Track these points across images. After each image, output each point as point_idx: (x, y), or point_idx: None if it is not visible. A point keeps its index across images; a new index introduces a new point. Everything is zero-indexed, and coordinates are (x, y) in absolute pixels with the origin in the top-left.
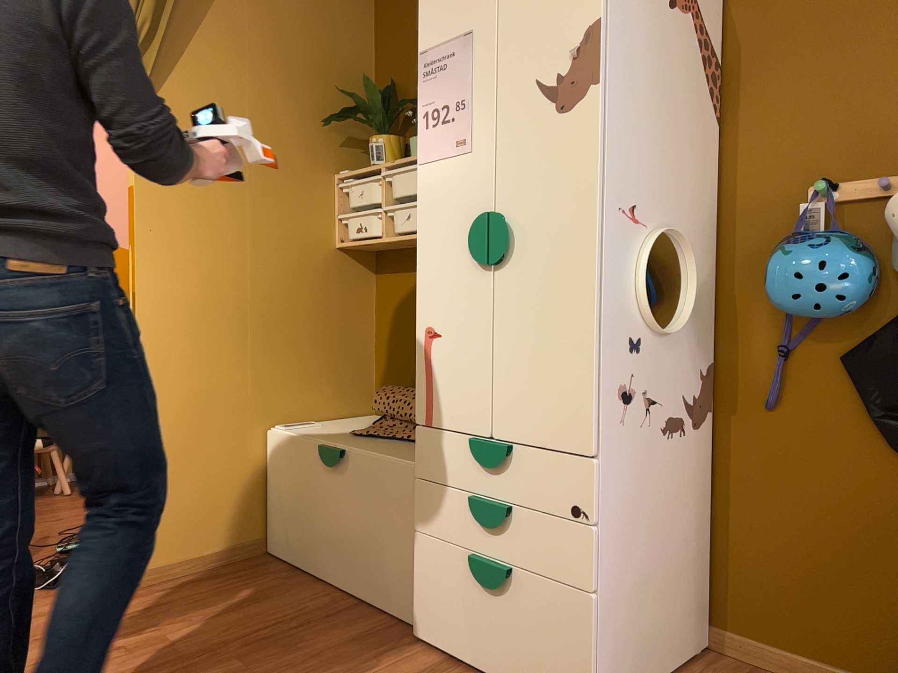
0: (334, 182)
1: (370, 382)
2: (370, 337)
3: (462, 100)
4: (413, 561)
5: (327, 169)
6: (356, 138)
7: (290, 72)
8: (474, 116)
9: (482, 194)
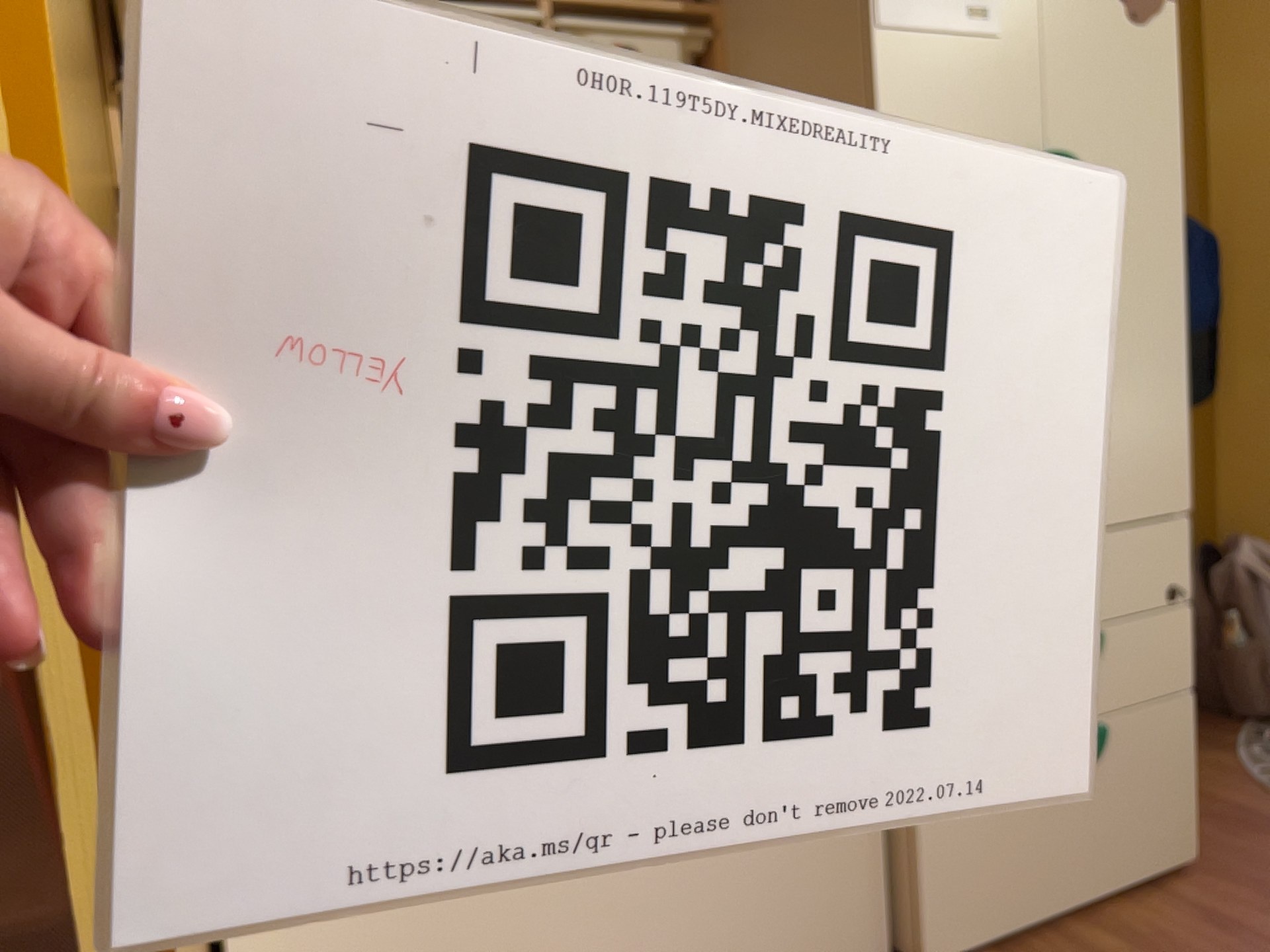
0: None
1: None
2: None
3: None
4: (922, 830)
5: None
6: None
7: None
8: None
9: (1026, 117)
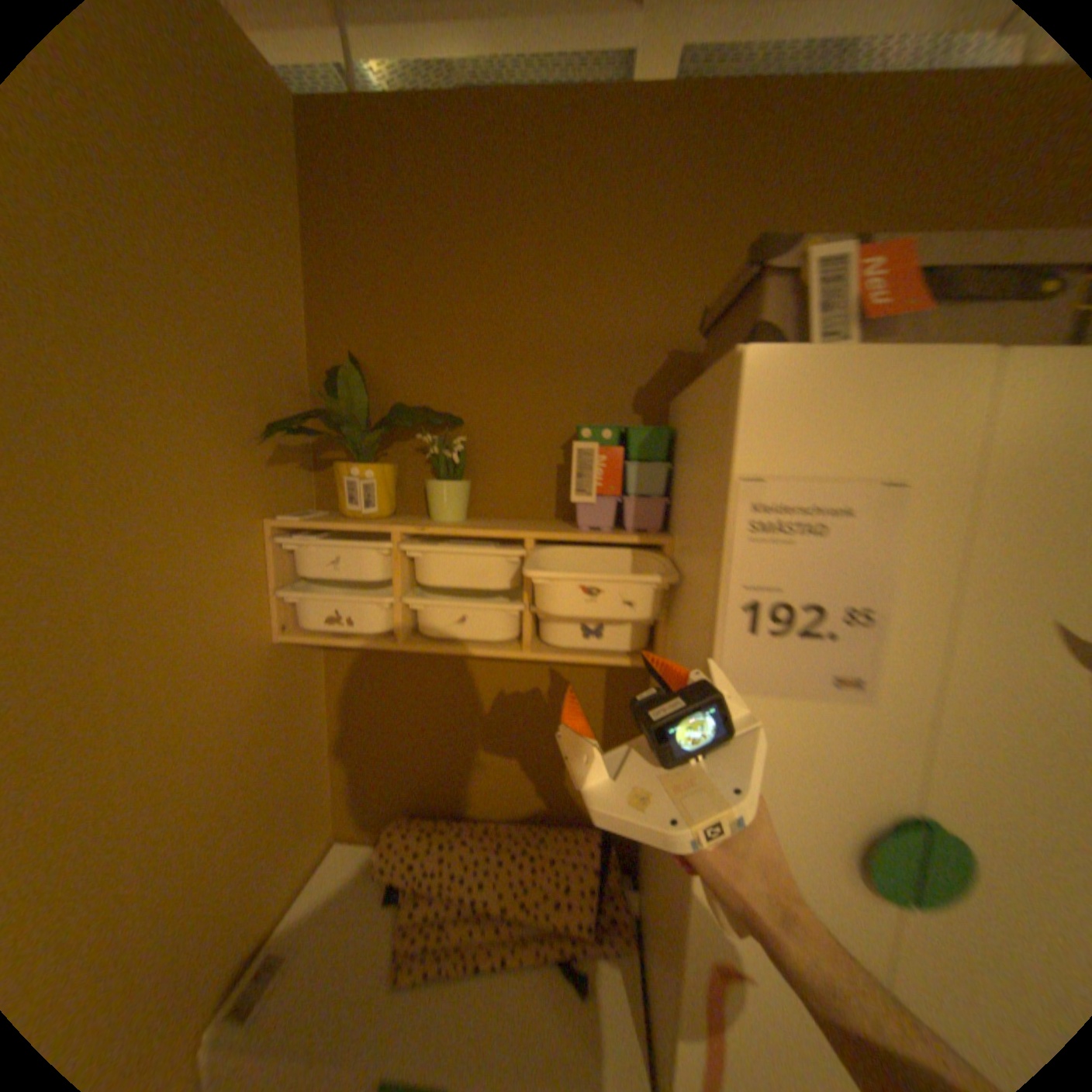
0: (265, 532)
1: (327, 803)
2: (324, 742)
3: (869, 607)
4: None
5: (252, 512)
6: (288, 446)
7: (166, 321)
8: (892, 644)
9: (896, 783)
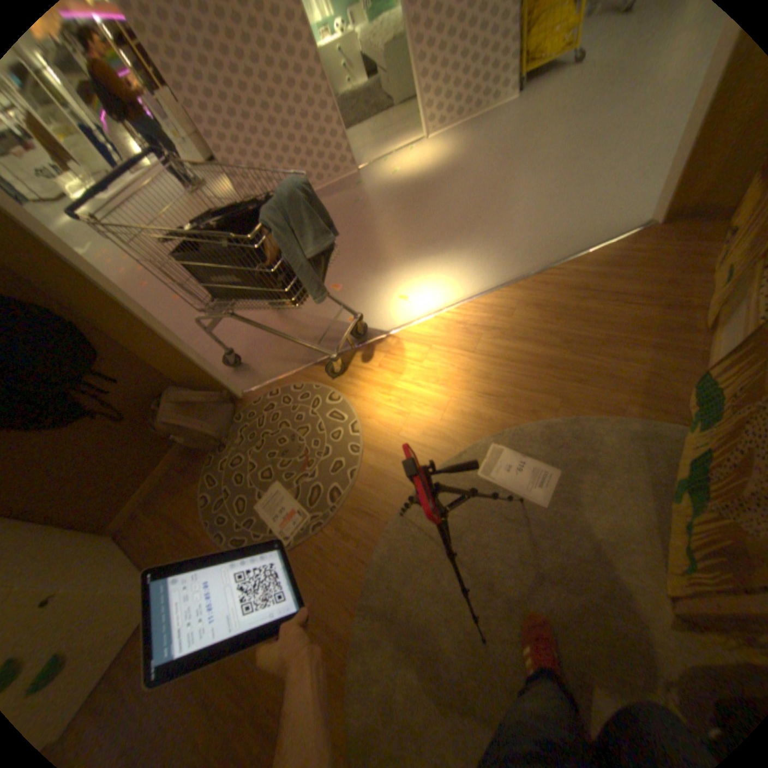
0: None
1: None
2: None
3: None
4: None
5: None
6: None
7: None
8: None
9: None
